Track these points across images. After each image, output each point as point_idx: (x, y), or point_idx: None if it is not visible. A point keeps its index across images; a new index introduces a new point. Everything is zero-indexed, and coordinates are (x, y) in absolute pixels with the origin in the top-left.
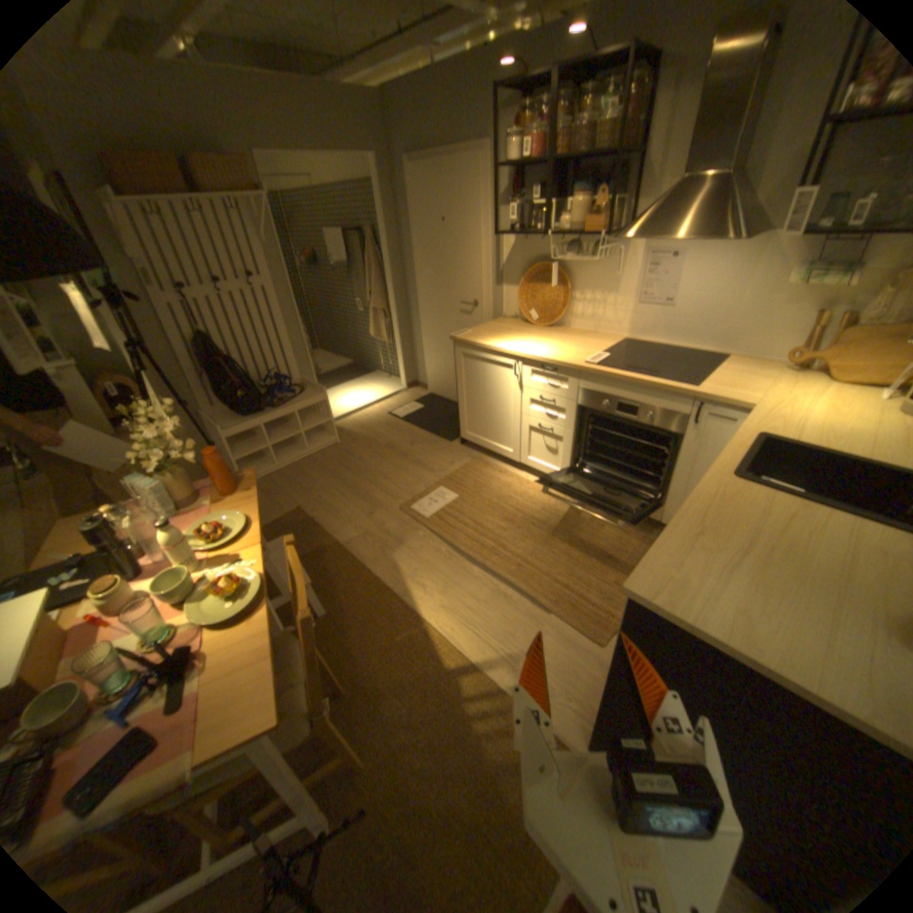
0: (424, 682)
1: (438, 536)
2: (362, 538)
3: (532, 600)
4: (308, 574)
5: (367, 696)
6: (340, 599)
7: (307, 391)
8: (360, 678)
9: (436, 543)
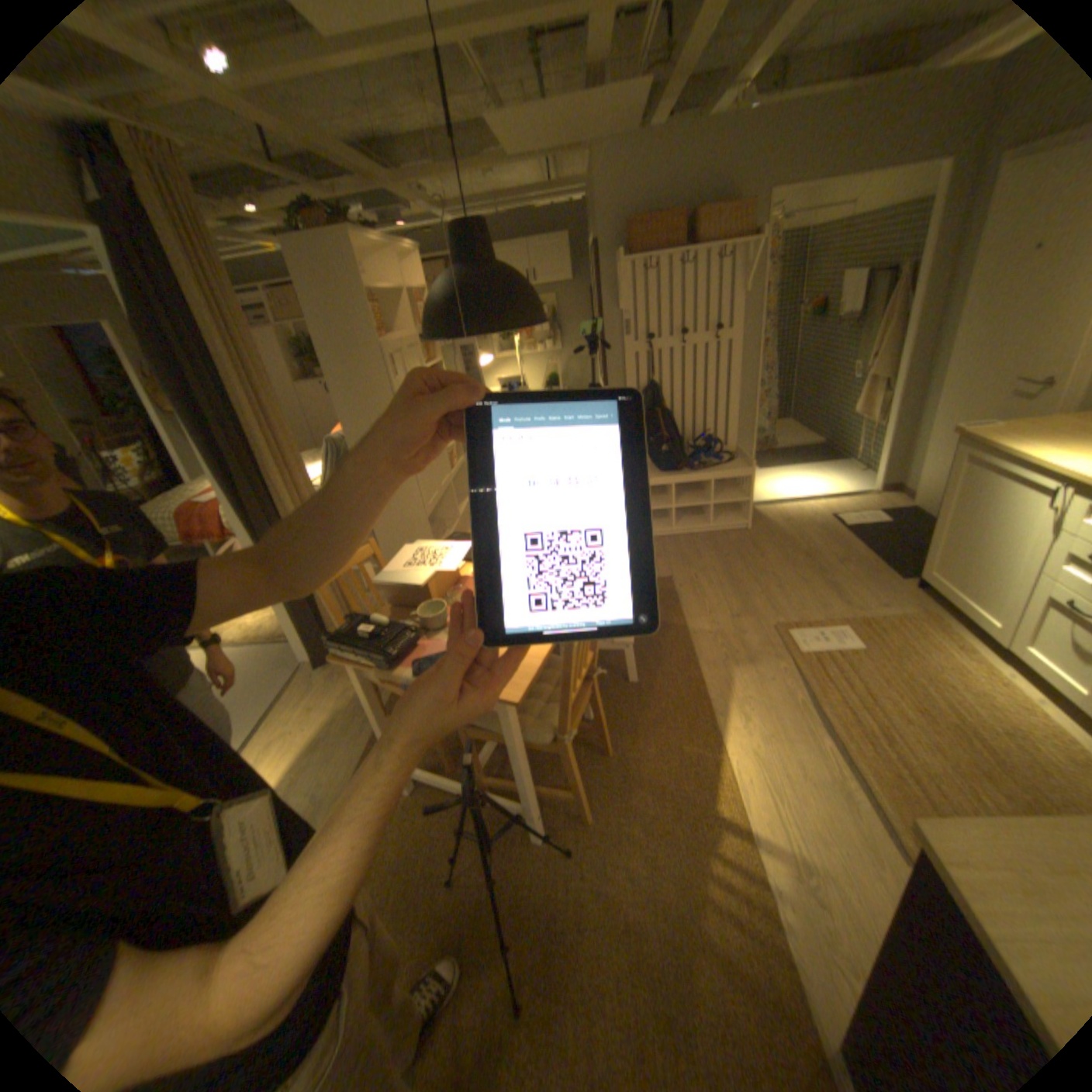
0: (687, 807)
1: (803, 680)
2: (712, 636)
3: (889, 831)
4: (643, 642)
5: (628, 776)
6: (657, 679)
7: (735, 462)
8: (631, 756)
9: (795, 686)
